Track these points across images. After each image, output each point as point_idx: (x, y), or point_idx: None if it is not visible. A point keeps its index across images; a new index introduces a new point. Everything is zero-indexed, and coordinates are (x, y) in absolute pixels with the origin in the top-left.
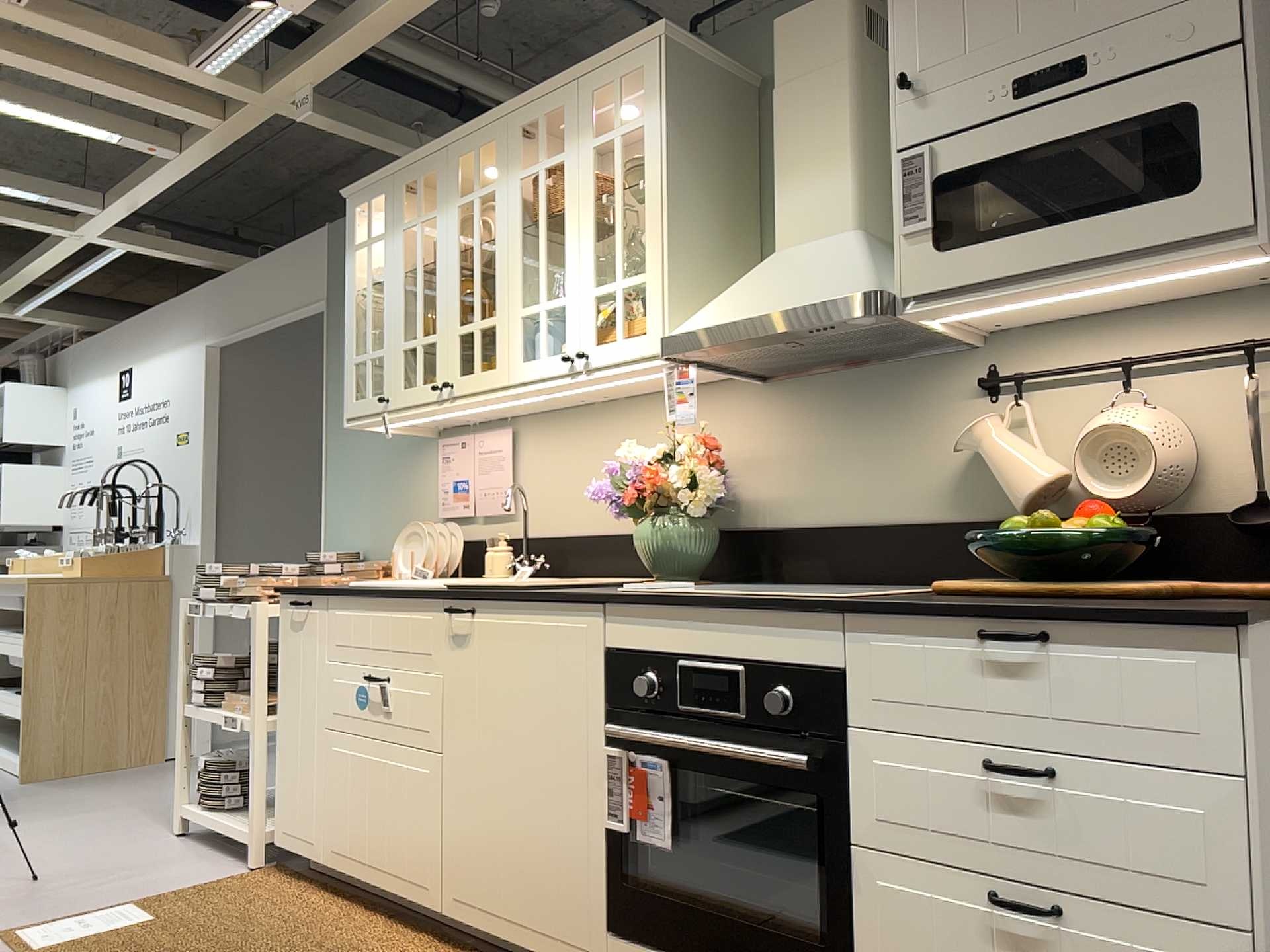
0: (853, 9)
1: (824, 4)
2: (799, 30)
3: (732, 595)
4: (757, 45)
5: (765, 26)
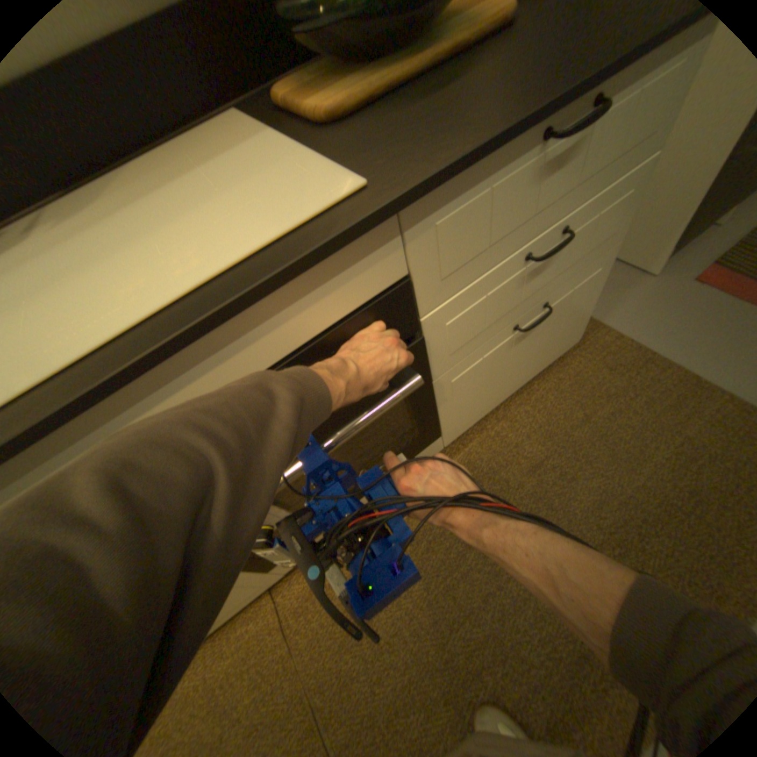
0: None
1: None
2: None
3: (154, 302)
4: None
5: None
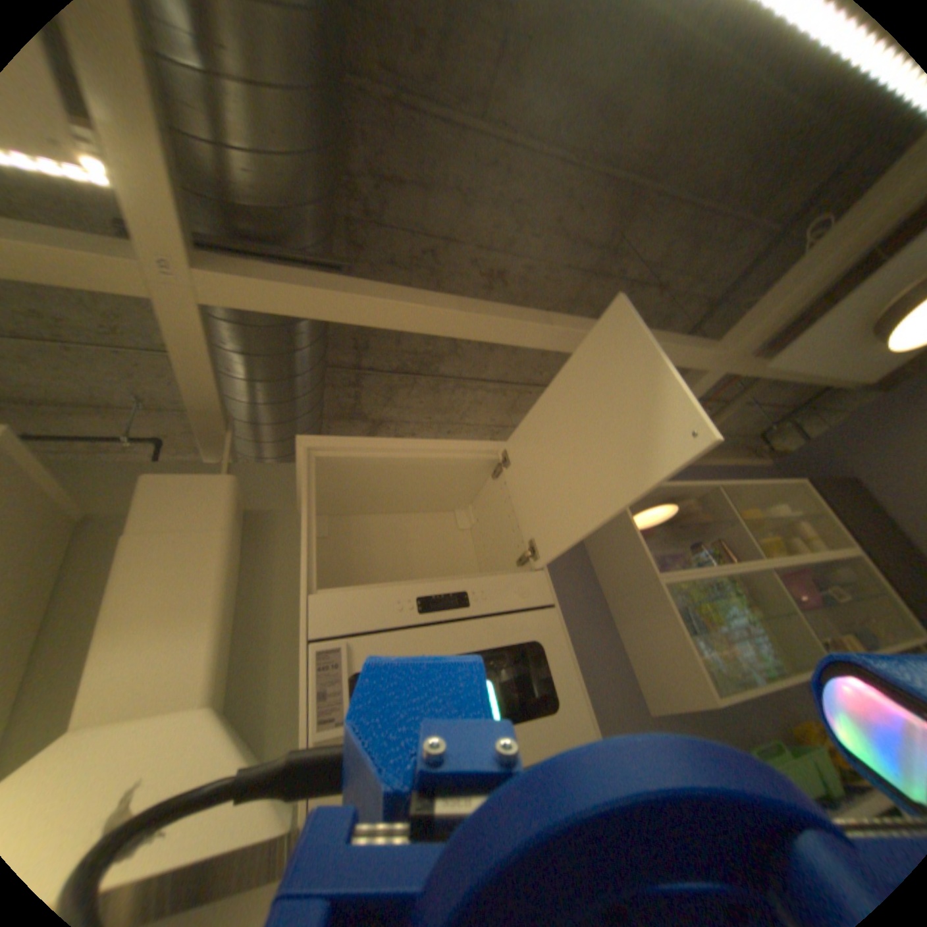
0: (235, 493)
1: (208, 480)
2: (175, 492)
3: None
4: (94, 486)
5: (108, 473)
